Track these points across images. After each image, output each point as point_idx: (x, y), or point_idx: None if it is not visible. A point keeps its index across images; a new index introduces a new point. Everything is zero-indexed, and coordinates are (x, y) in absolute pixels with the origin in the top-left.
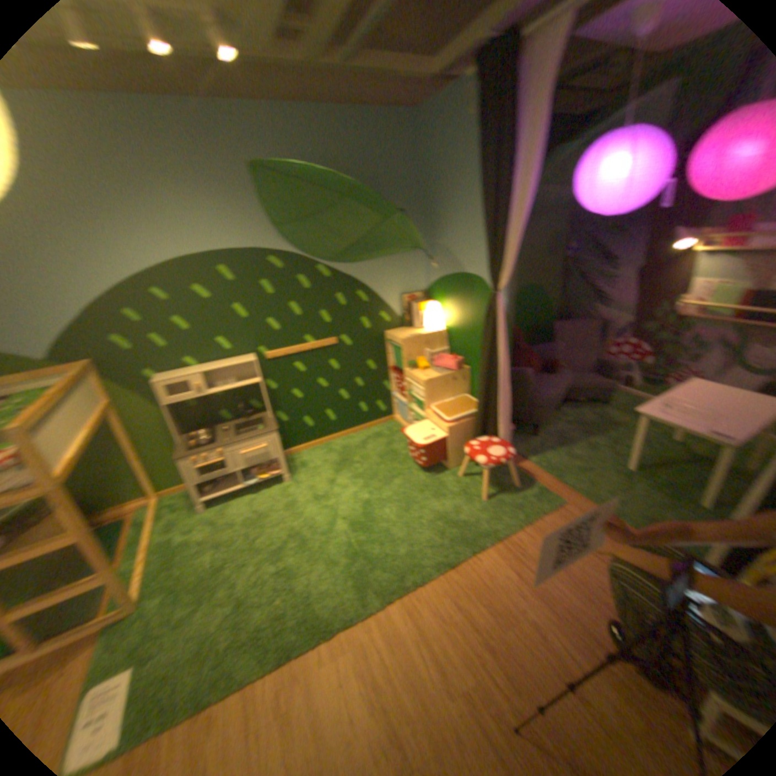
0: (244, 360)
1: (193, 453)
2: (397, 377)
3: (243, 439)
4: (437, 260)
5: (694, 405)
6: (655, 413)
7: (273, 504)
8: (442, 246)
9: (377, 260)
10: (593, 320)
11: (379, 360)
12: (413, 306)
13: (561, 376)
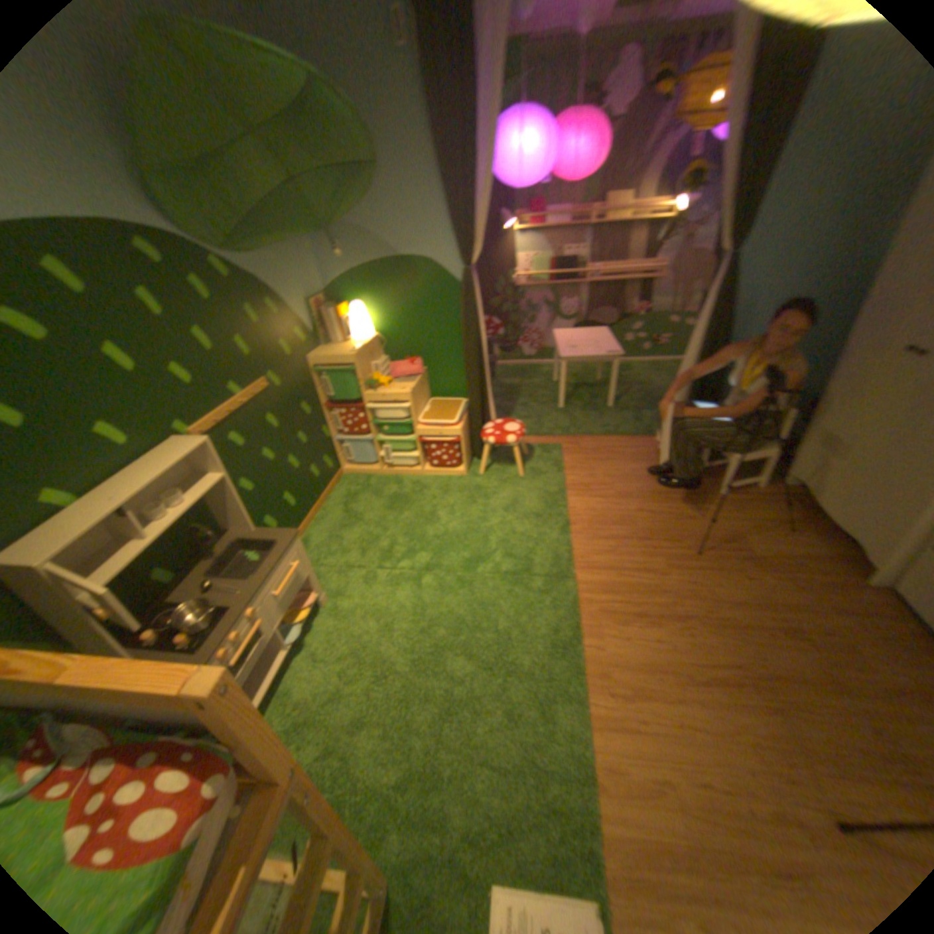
0: (186, 445)
1: (213, 640)
2: (354, 408)
3: (271, 568)
4: (345, 245)
5: (578, 343)
6: (570, 355)
7: (347, 631)
8: (352, 225)
9: (274, 248)
10: None
11: (312, 397)
12: (332, 312)
13: None
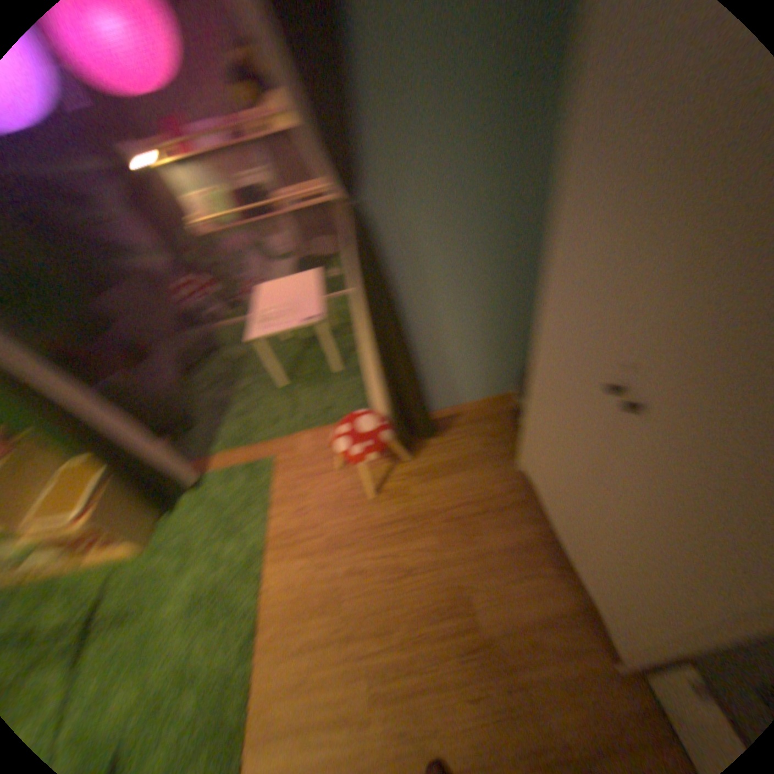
0: None
1: None
2: None
3: None
4: None
5: (273, 309)
6: (258, 335)
7: None
8: None
9: None
10: (129, 281)
11: None
12: None
13: (154, 357)
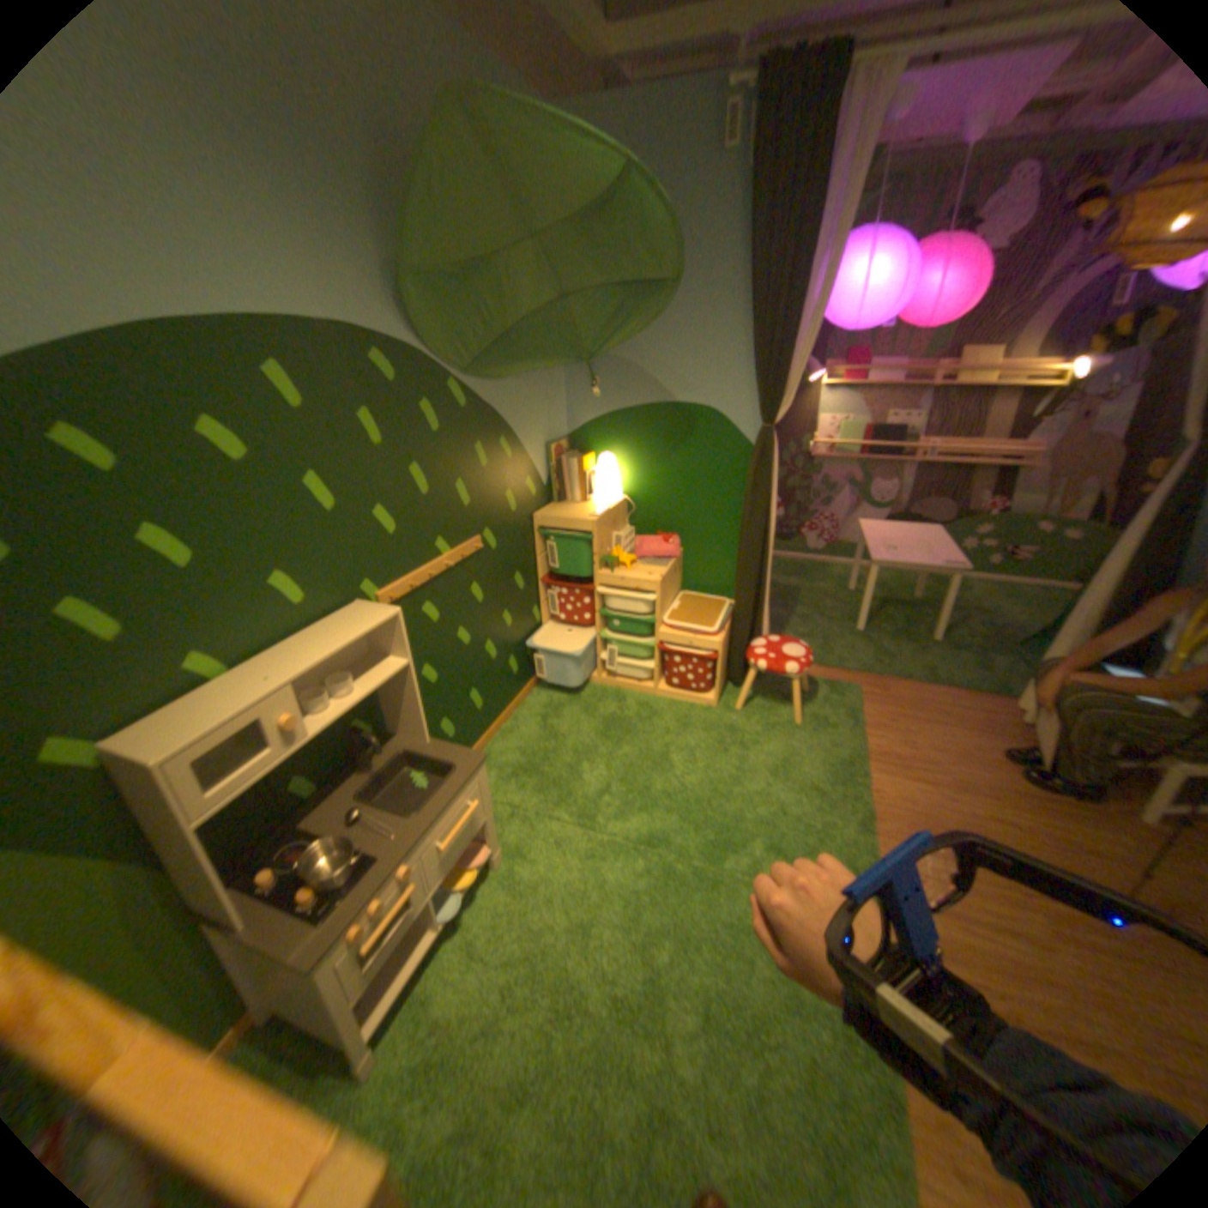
0: (371, 616)
1: (347, 908)
2: (578, 590)
3: (441, 807)
4: (605, 383)
5: (897, 543)
6: (886, 558)
7: (522, 918)
8: (619, 360)
9: (521, 379)
10: None
11: (528, 568)
12: (573, 464)
13: None
